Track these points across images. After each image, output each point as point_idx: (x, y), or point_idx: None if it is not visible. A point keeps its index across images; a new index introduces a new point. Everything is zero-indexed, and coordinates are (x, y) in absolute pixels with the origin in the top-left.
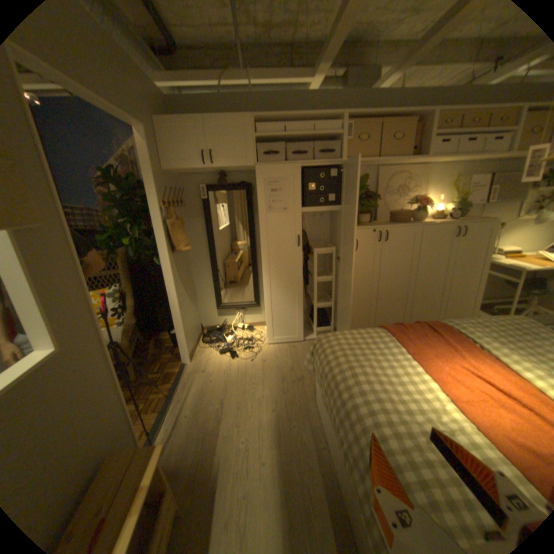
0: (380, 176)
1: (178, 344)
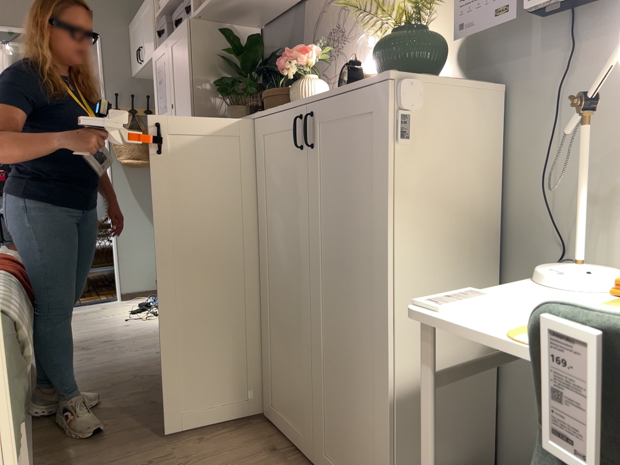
0: (306, 20)
1: (115, 271)
